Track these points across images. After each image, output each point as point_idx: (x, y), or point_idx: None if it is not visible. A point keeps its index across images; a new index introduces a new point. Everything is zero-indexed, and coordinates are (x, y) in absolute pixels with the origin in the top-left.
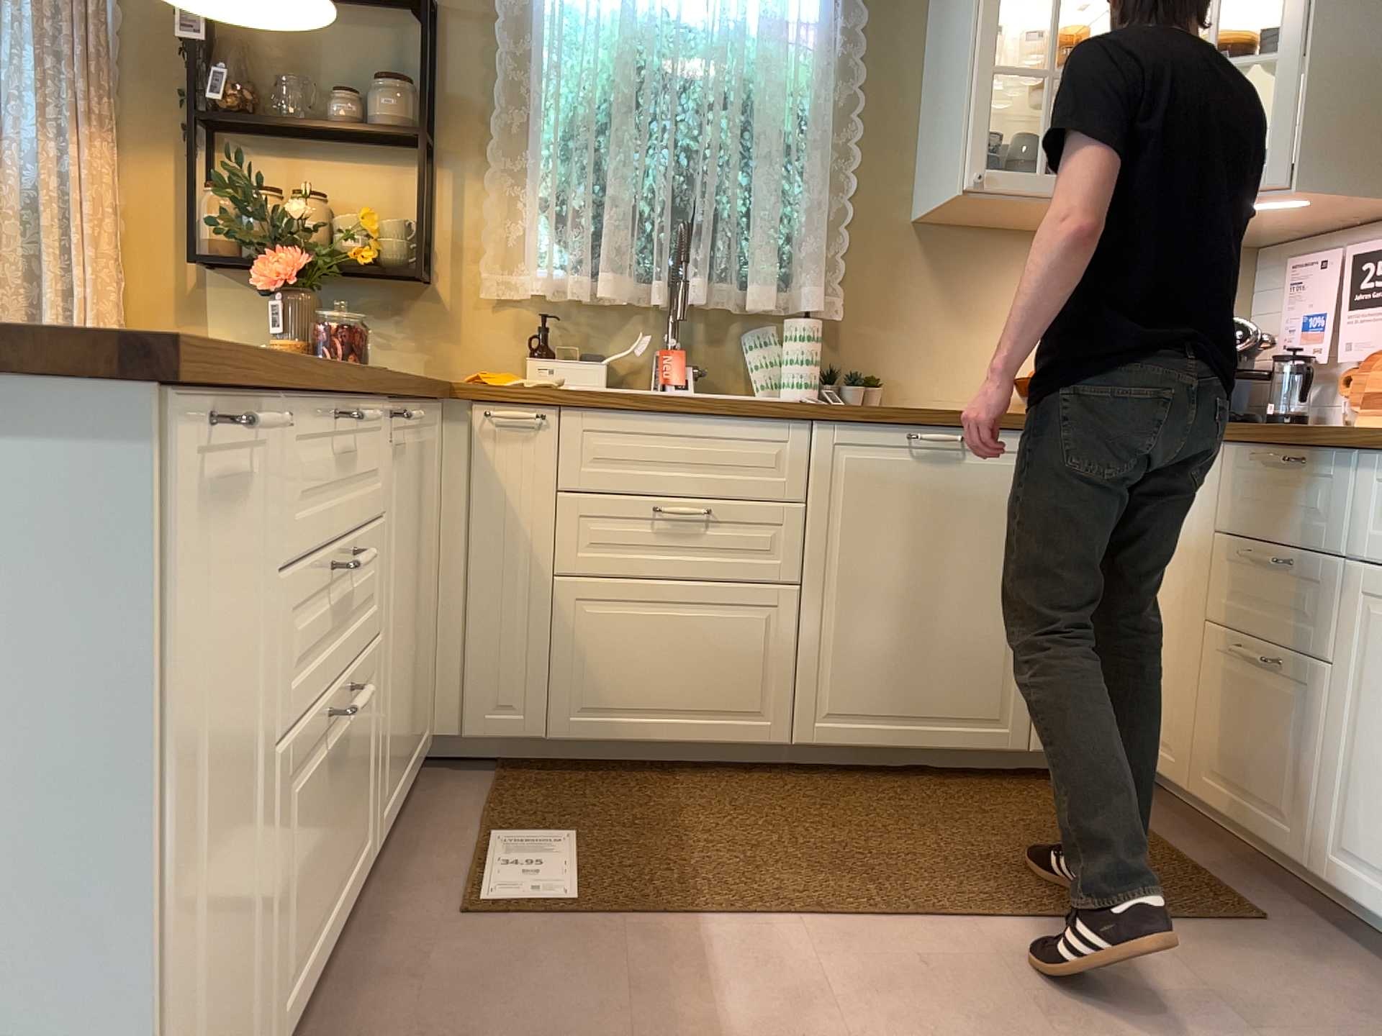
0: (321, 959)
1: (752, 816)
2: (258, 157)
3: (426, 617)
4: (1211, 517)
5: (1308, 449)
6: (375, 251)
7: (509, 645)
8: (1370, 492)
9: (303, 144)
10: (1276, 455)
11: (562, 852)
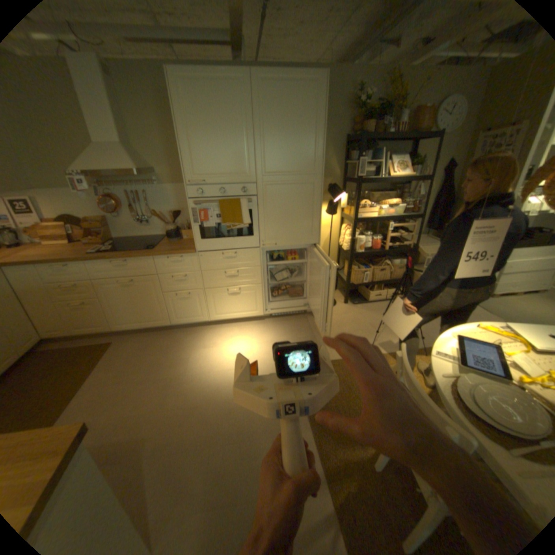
0: None
1: None
2: None
3: None
4: (38, 282)
5: (67, 263)
6: None
7: None
8: (89, 268)
9: None
10: (55, 265)
11: None
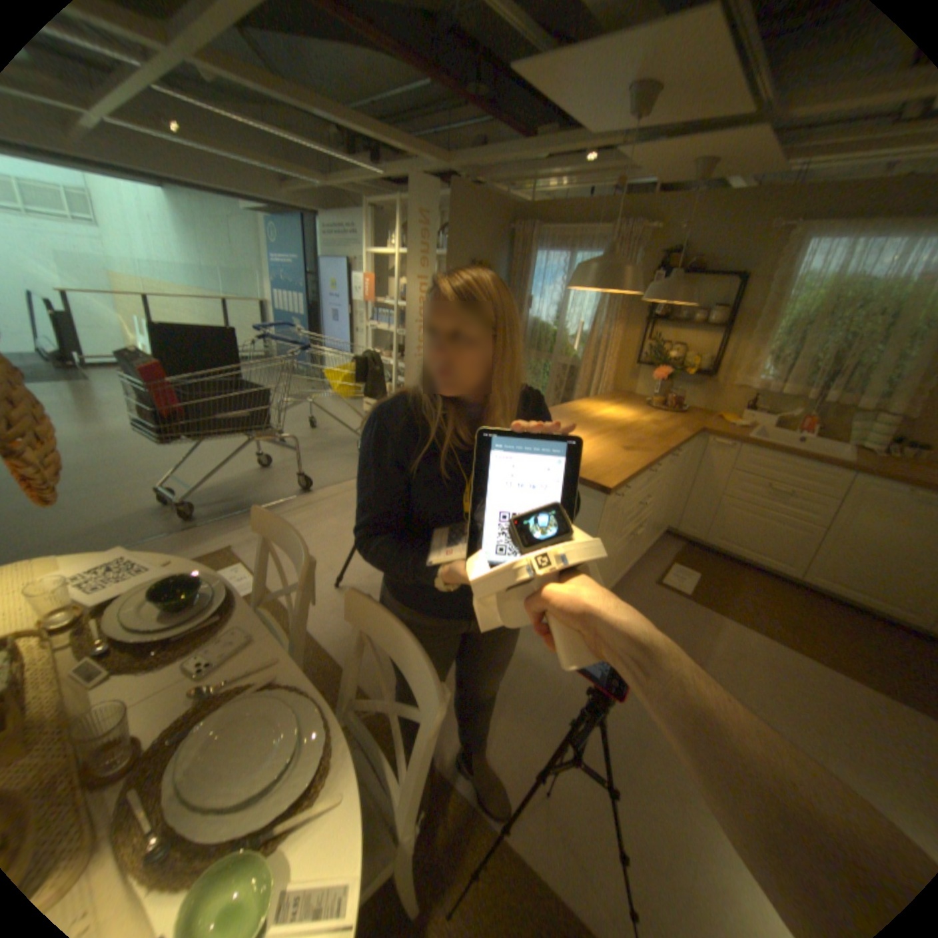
0: (618, 581)
1: (770, 597)
2: (665, 328)
3: (674, 497)
4: None
5: None
6: (696, 365)
7: (700, 510)
8: None
9: (681, 324)
10: None
11: (694, 579)
